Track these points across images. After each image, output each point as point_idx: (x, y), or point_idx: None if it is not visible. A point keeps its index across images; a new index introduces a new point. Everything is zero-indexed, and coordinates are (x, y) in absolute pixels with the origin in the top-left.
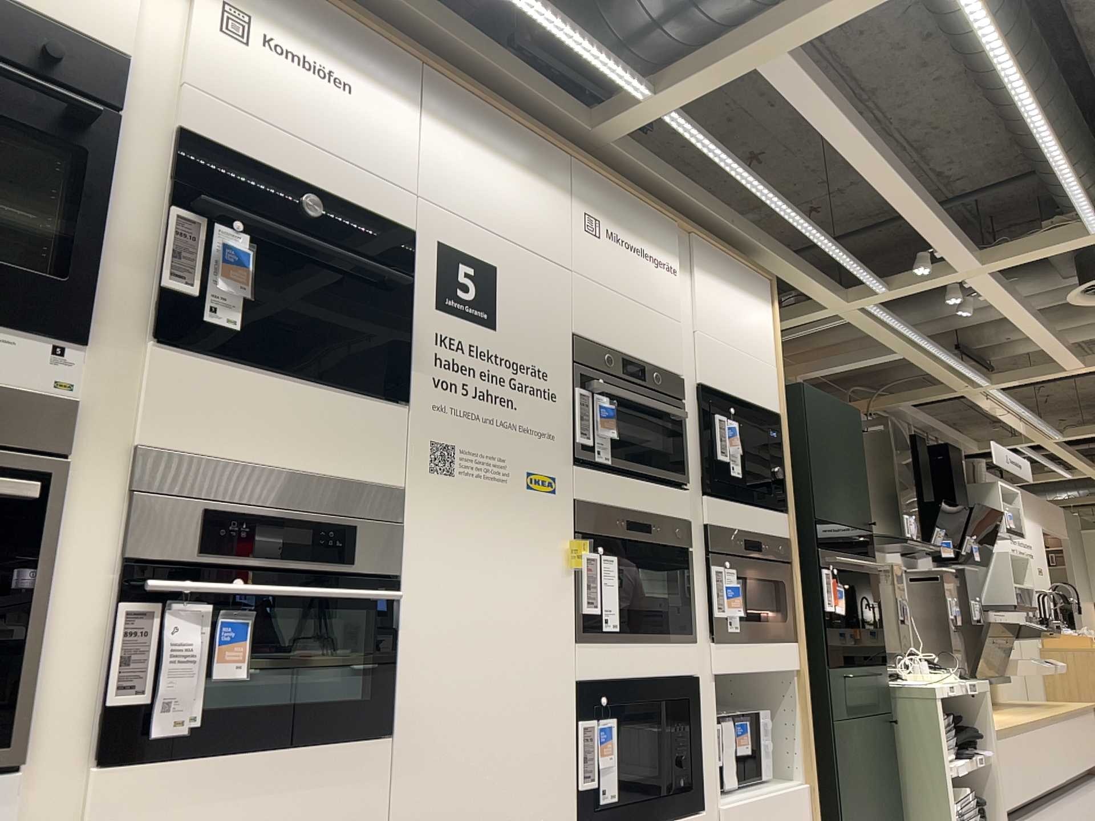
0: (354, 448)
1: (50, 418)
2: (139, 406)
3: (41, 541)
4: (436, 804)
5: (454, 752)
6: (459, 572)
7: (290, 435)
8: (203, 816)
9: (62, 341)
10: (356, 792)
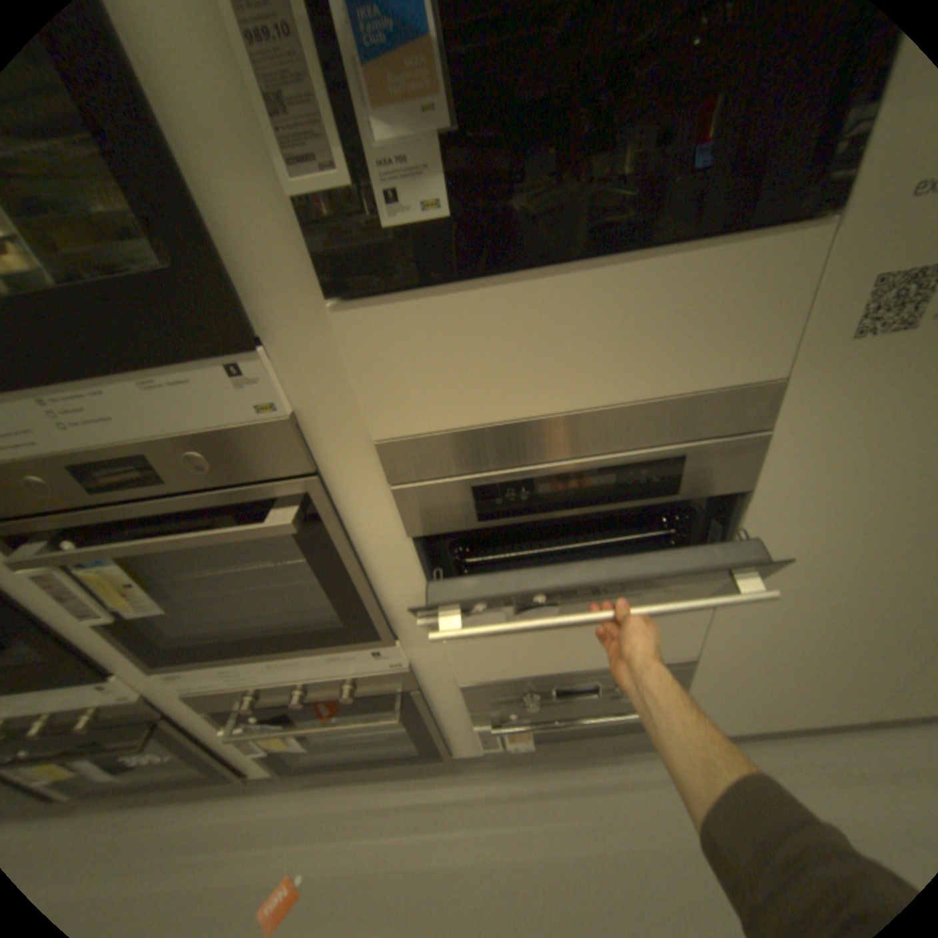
0: (697, 345)
1: (274, 446)
2: (356, 400)
3: (335, 538)
4: (760, 640)
5: (794, 612)
6: (871, 464)
7: (576, 365)
8: (533, 655)
9: (228, 357)
10: (670, 639)
